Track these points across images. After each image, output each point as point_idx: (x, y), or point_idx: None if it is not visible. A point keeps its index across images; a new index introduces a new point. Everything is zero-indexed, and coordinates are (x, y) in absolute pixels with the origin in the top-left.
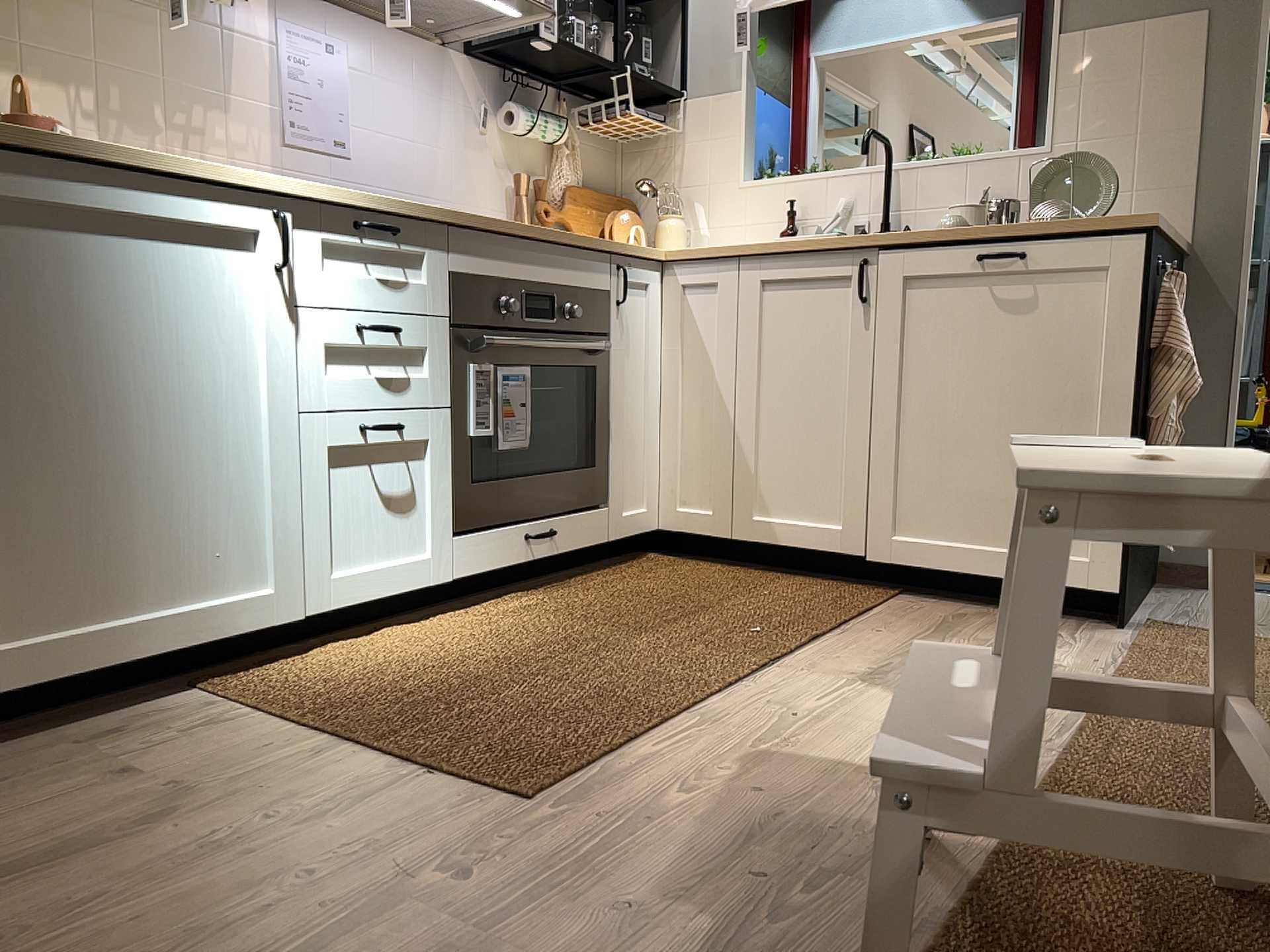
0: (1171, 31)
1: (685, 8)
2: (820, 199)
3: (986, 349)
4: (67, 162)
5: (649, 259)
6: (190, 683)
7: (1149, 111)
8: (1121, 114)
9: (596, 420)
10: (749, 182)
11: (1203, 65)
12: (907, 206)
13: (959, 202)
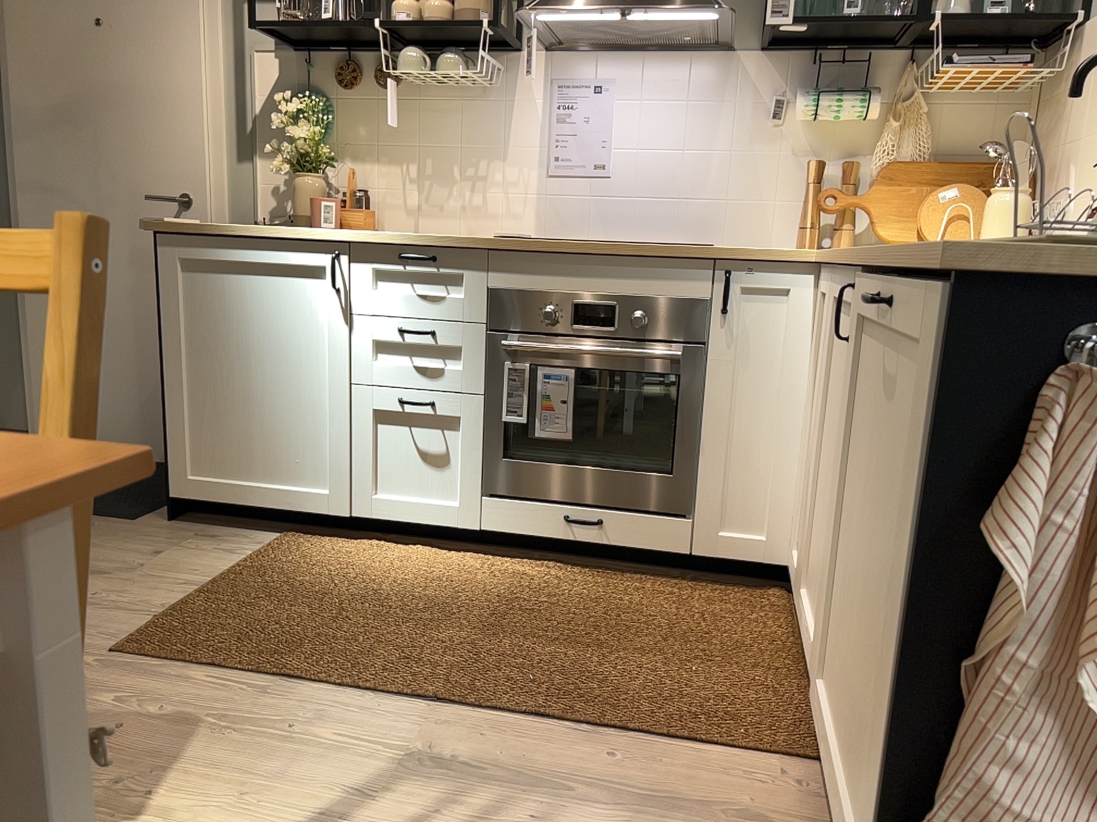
0: None
1: None
2: None
3: (885, 457)
4: (218, 237)
5: (787, 265)
6: (297, 530)
7: None
8: None
9: (683, 431)
10: None
11: None
12: None
13: None
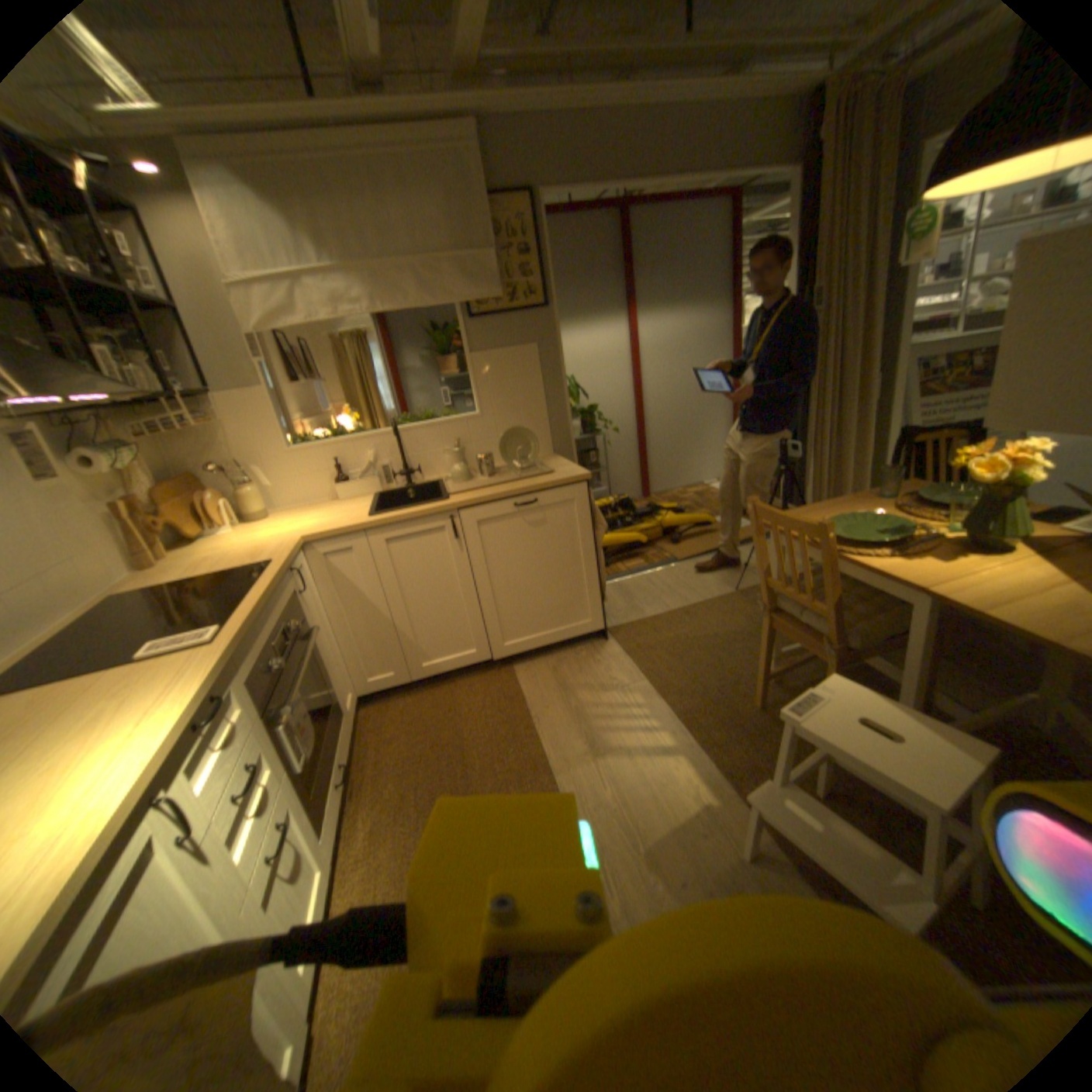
0: (524, 347)
1: (178, 316)
2: (351, 449)
3: (527, 543)
4: None
5: (298, 547)
6: None
7: (523, 388)
8: (511, 390)
9: (321, 672)
10: (292, 444)
11: (541, 365)
12: (411, 447)
13: (441, 442)
